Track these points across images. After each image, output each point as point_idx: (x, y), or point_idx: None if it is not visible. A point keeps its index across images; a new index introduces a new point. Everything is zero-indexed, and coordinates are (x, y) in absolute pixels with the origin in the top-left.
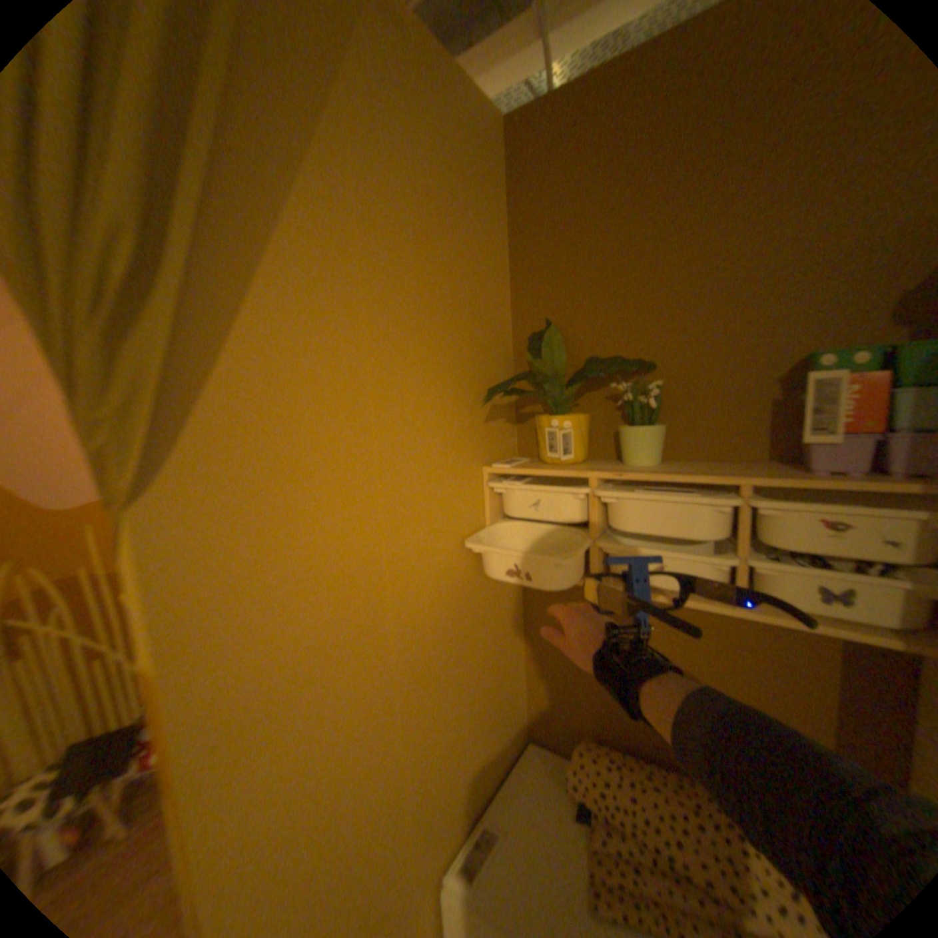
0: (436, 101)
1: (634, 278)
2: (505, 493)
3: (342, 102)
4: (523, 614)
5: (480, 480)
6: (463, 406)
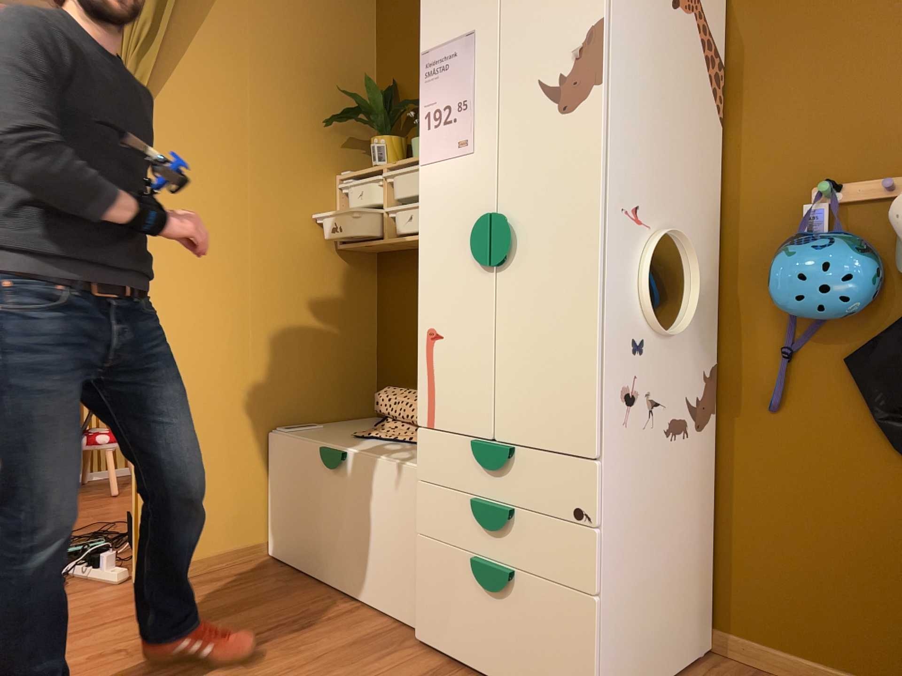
0: None
1: None
2: (346, 192)
3: None
4: (375, 308)
5: (331, 182)
6: (320, 130)
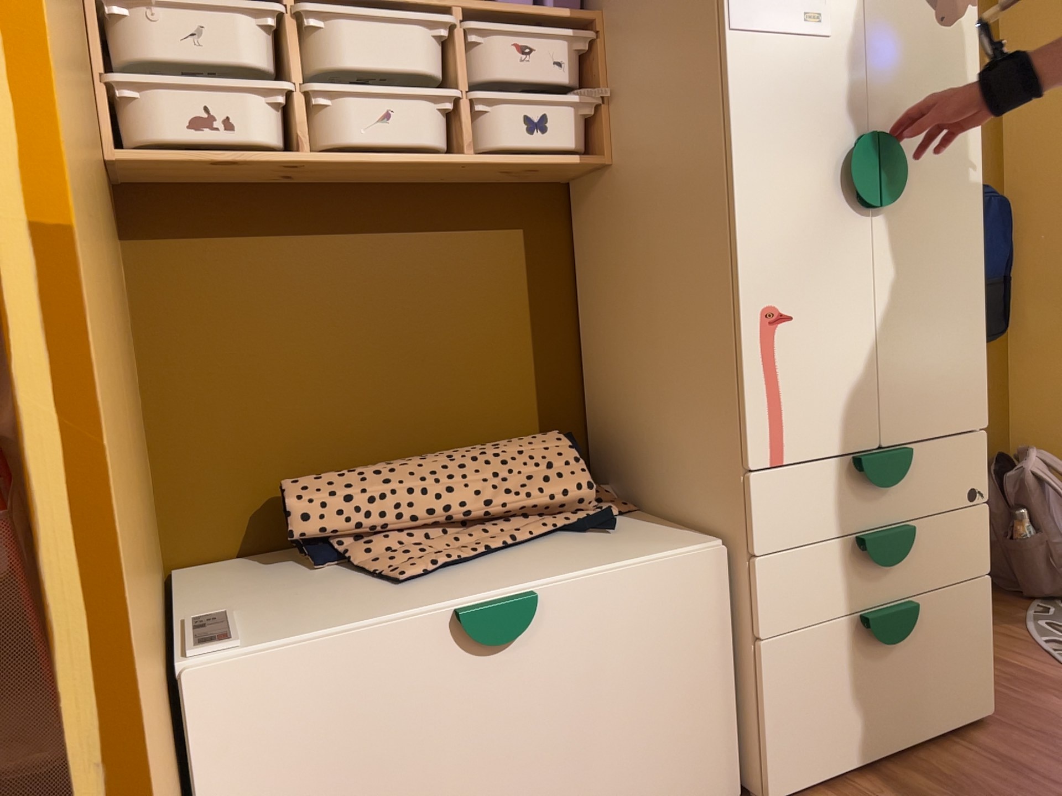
0: None
1: None
2: (131, 19)
3: None
4: (132, 321)
5: None
6: None
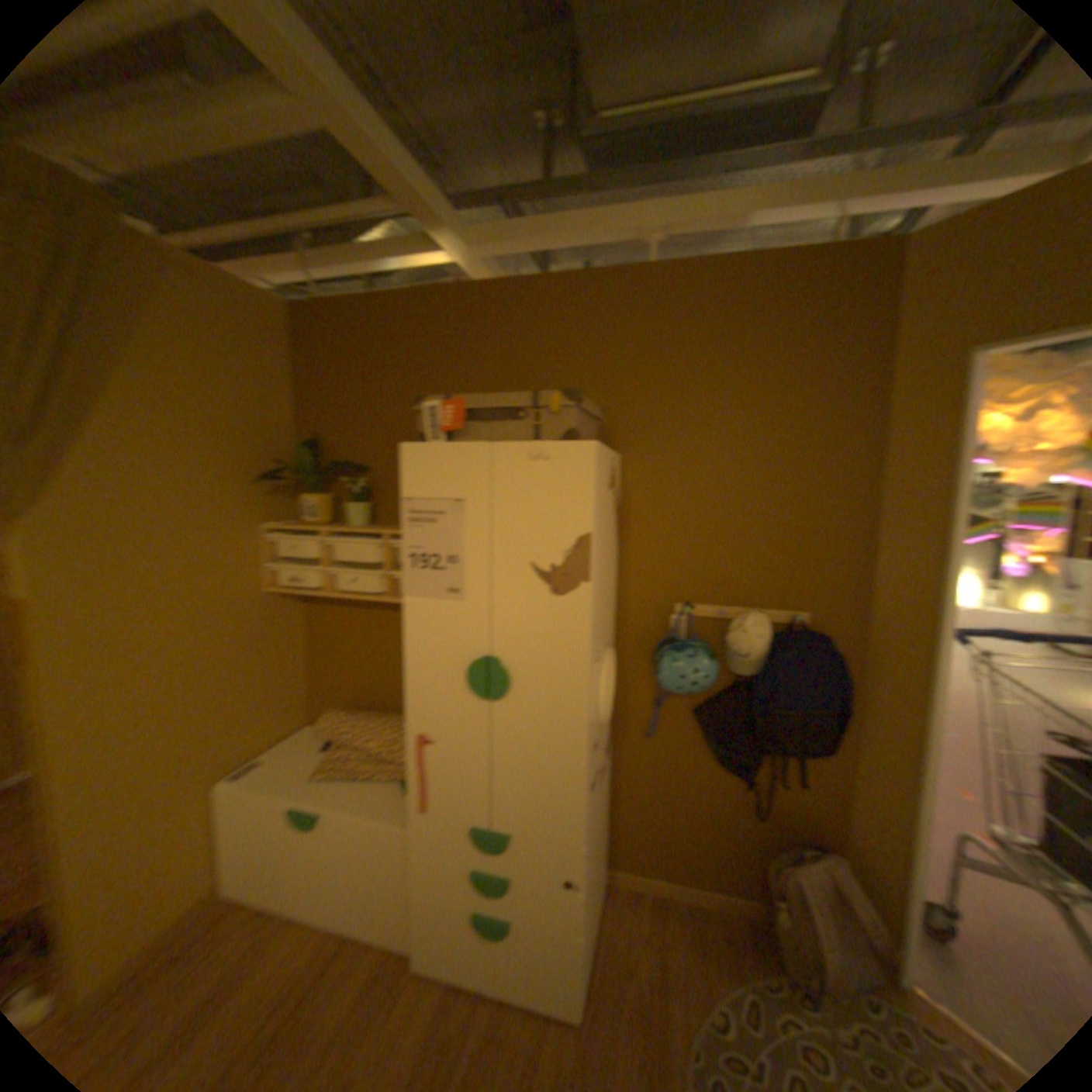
0: (219, 305)
1: (356, 419)
2: (272, 543)
3: (144, 320)
4: (300, 633)
5: (254, 534)
6: (239, 485)
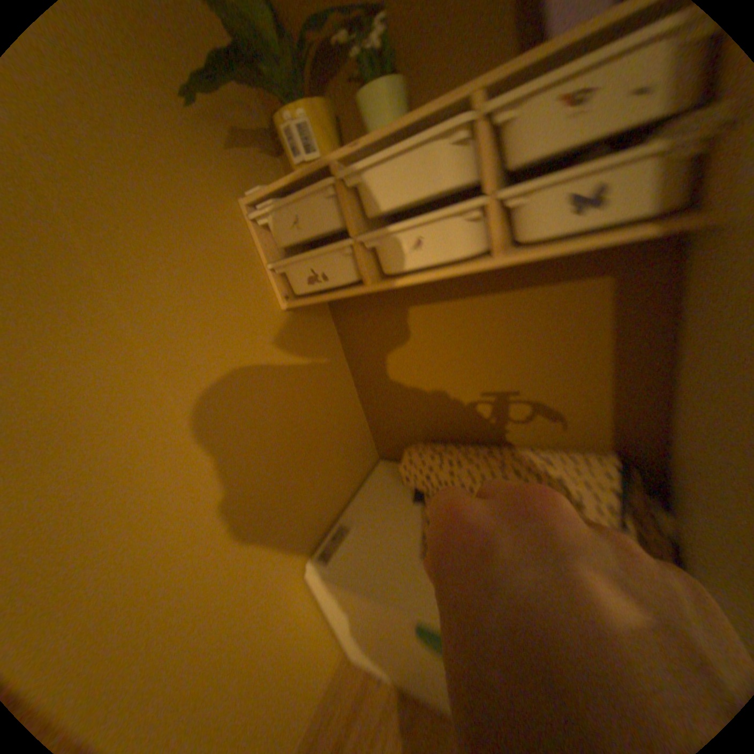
0: None
1: None
2: (267, 223)
3: None
4: (344, 356)
5: (236, 213)
6: (177, 118)
